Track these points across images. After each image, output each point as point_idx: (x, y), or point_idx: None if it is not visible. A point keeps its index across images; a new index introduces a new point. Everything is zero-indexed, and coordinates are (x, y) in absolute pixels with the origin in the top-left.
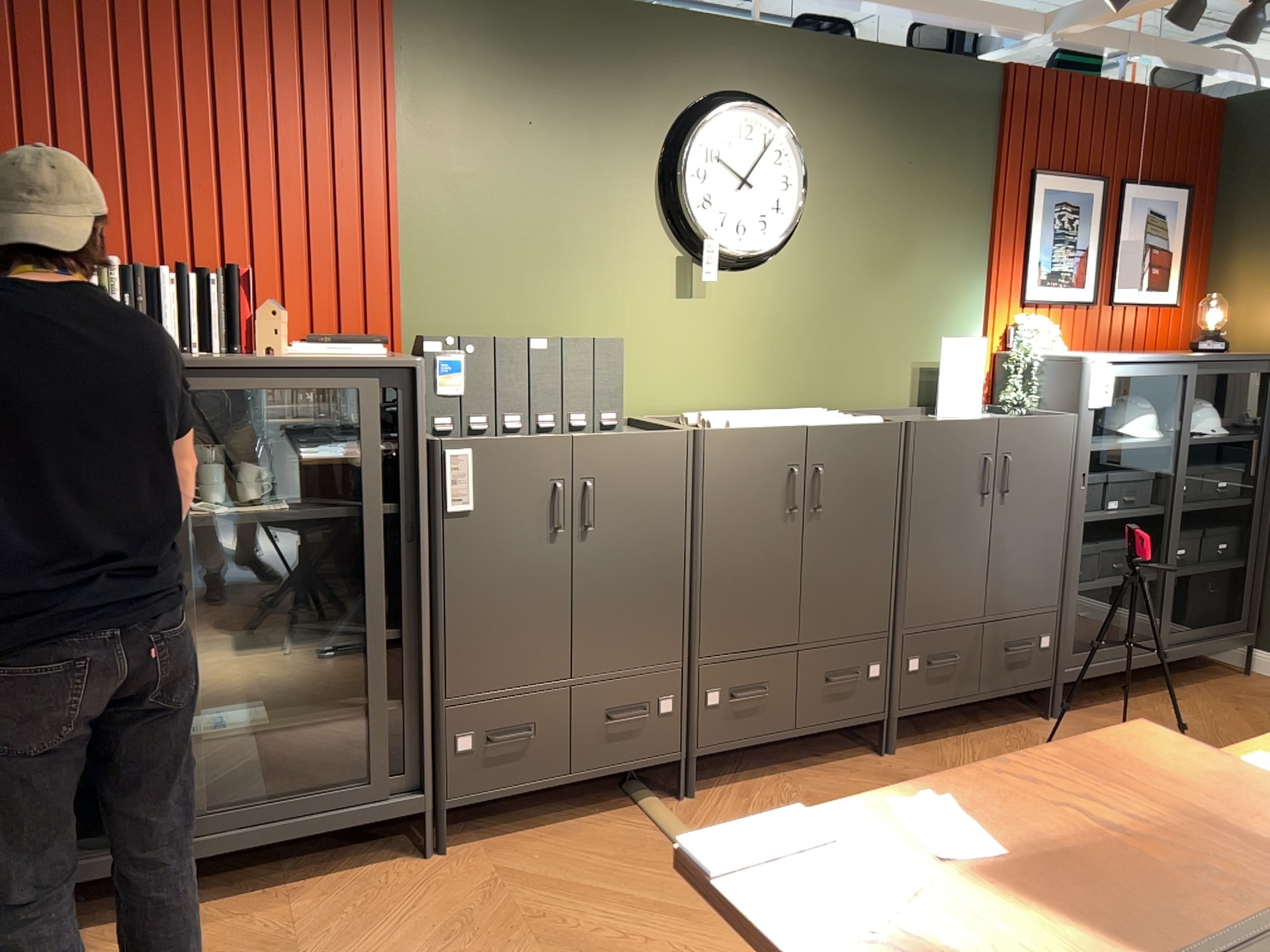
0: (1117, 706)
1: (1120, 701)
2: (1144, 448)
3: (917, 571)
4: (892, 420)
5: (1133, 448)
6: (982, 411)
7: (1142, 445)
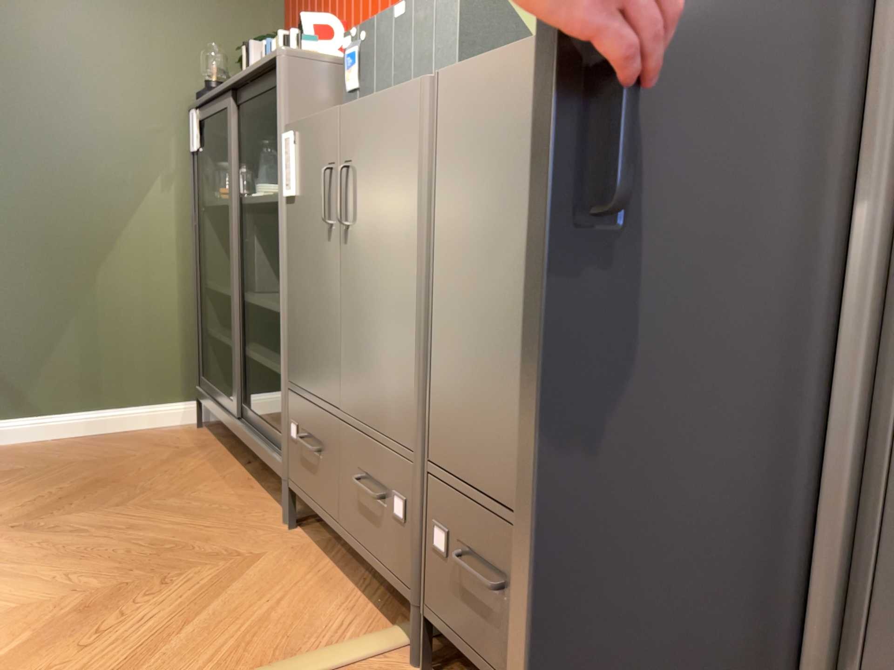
0: None
1: None
2: None
3: None
4: None
5: None
6: None
7: None
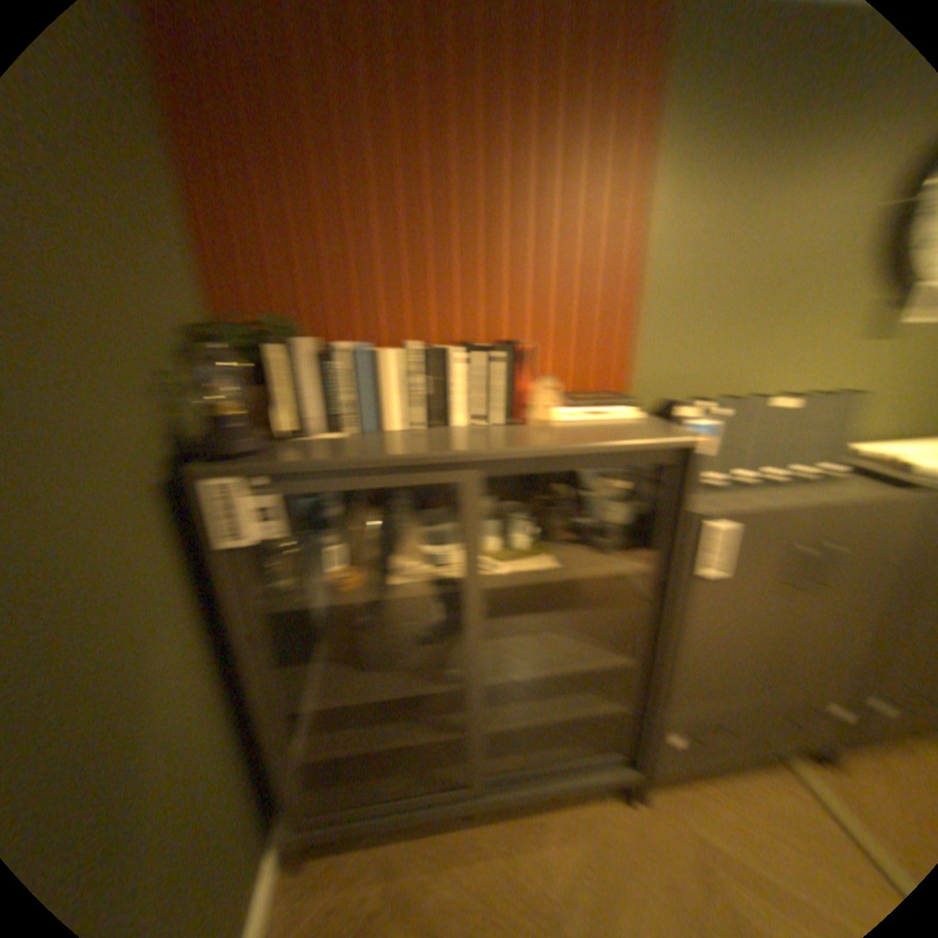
0: None
1: None
2: None
3: None
4: None
5: None
6: None
7: None
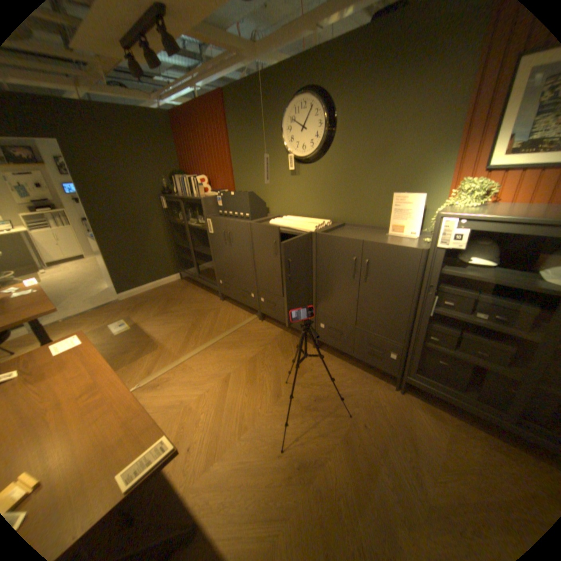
0: (451, 420)
1: (463, 421)
2: (520, 287)
3: (322, 293)
4: (319, 231)
5: (503, 284)
6: (421, 235)
7: (517, 284)
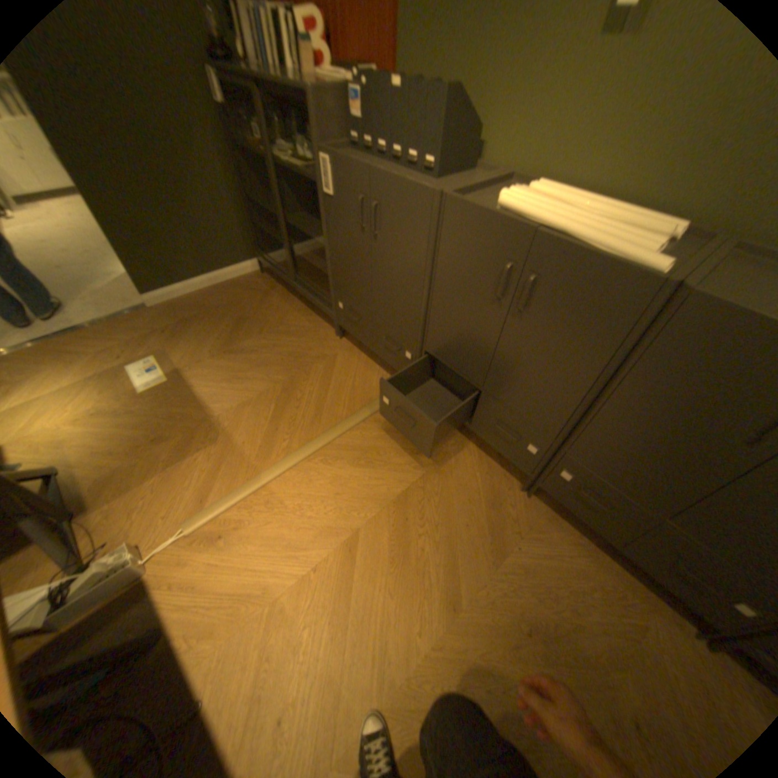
0: None
1: None
2: None
3: (603, 426)
4: (684, 272)
5: None
6: None
7: None
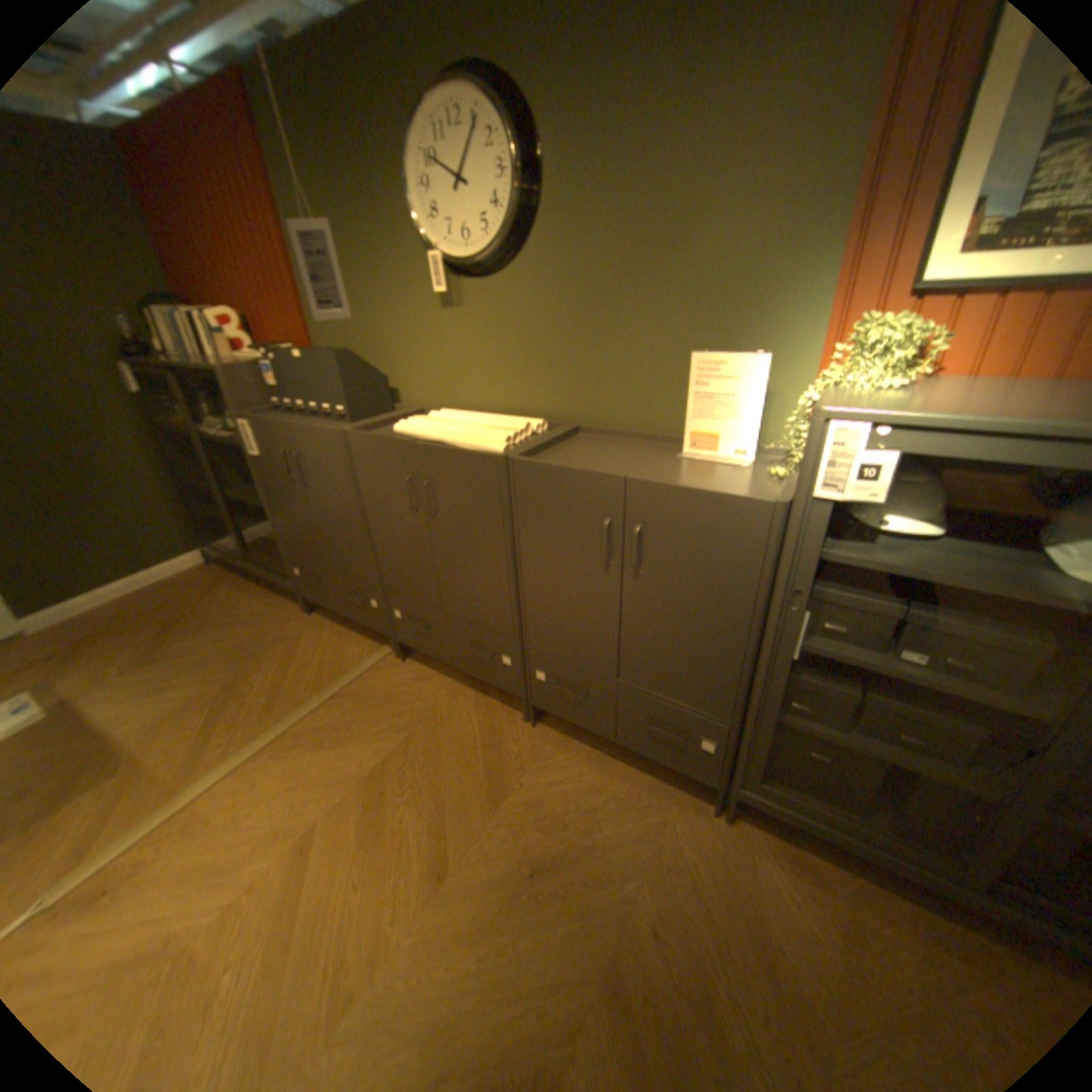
0: (837, 879)
1: (860, 879)
2: (1012, 597)
3: (532, 603)
4: (514, 451)
5: (970, 589)
6: (757, 458)
7: (1004, 591)
